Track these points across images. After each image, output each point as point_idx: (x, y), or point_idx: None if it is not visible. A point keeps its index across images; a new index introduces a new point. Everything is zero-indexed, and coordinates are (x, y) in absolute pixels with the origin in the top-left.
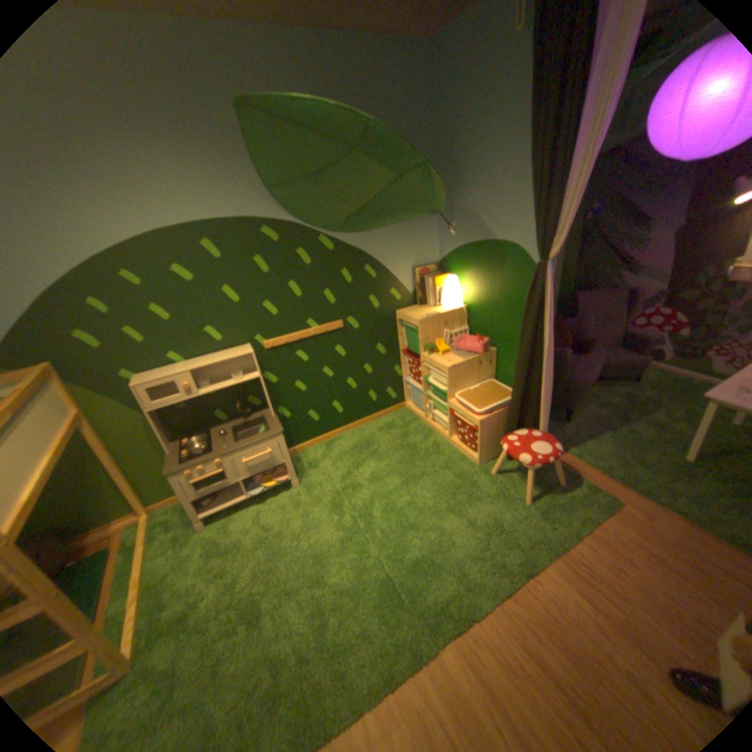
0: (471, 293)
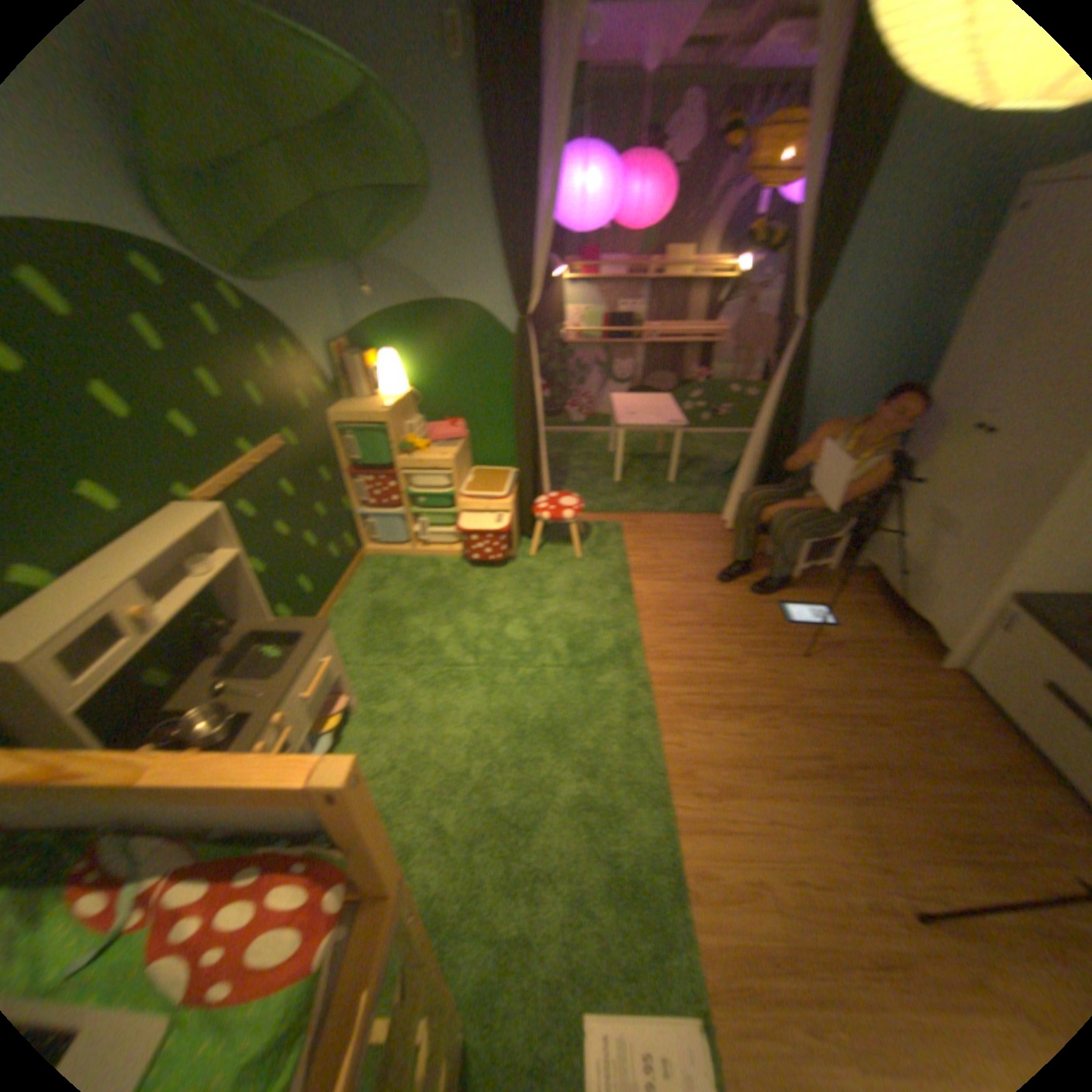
0: (416, 371)
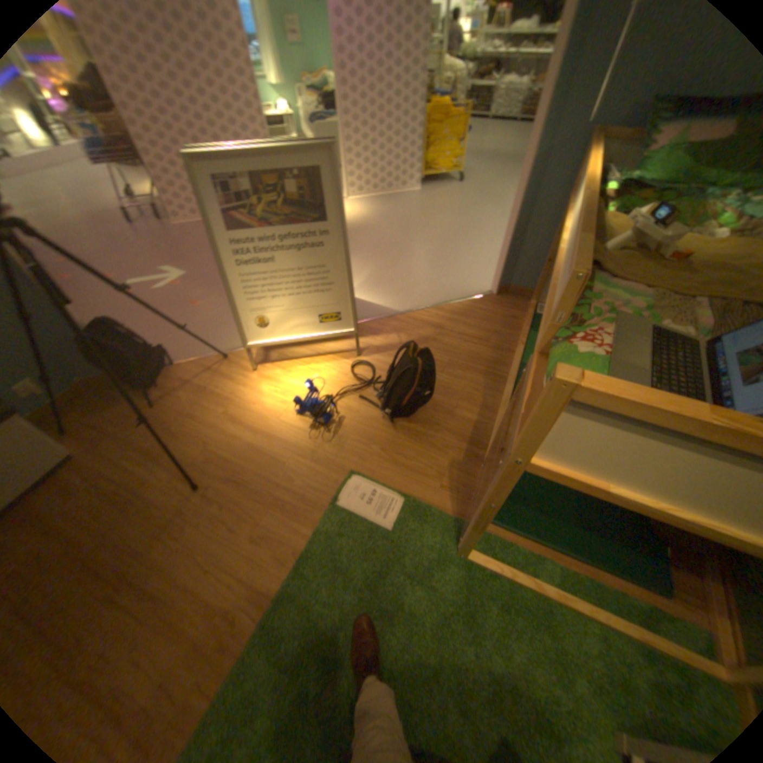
0: None
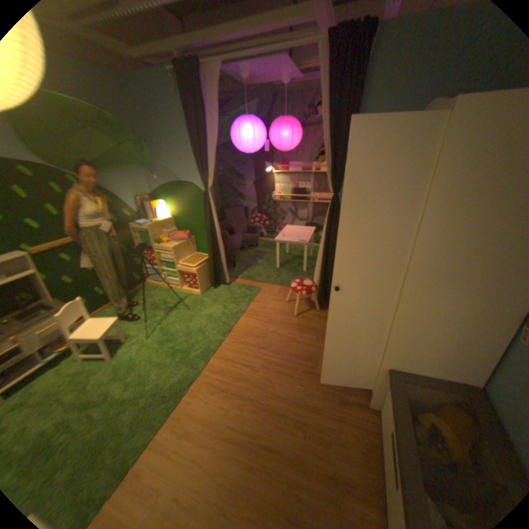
0: (174, 209)
